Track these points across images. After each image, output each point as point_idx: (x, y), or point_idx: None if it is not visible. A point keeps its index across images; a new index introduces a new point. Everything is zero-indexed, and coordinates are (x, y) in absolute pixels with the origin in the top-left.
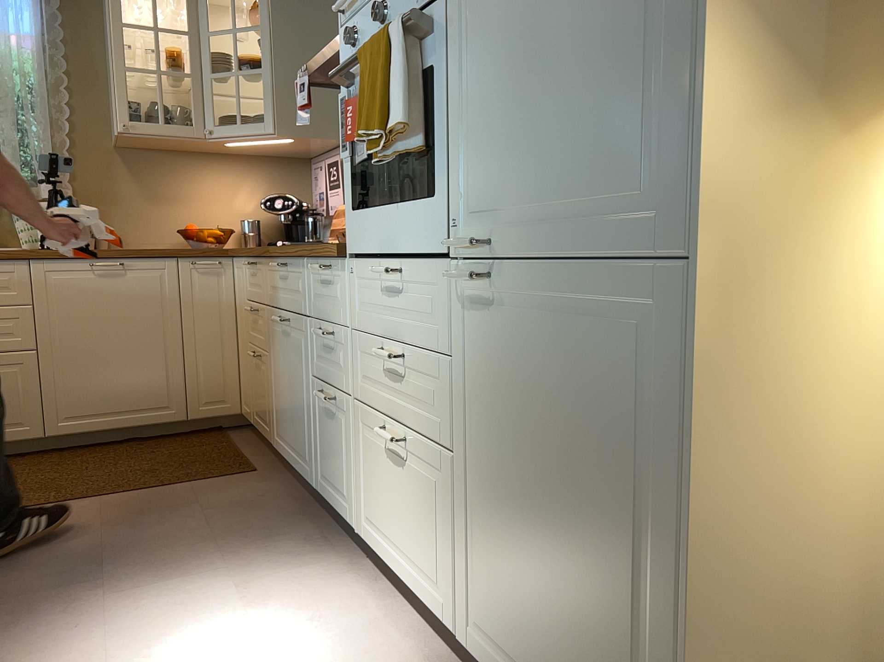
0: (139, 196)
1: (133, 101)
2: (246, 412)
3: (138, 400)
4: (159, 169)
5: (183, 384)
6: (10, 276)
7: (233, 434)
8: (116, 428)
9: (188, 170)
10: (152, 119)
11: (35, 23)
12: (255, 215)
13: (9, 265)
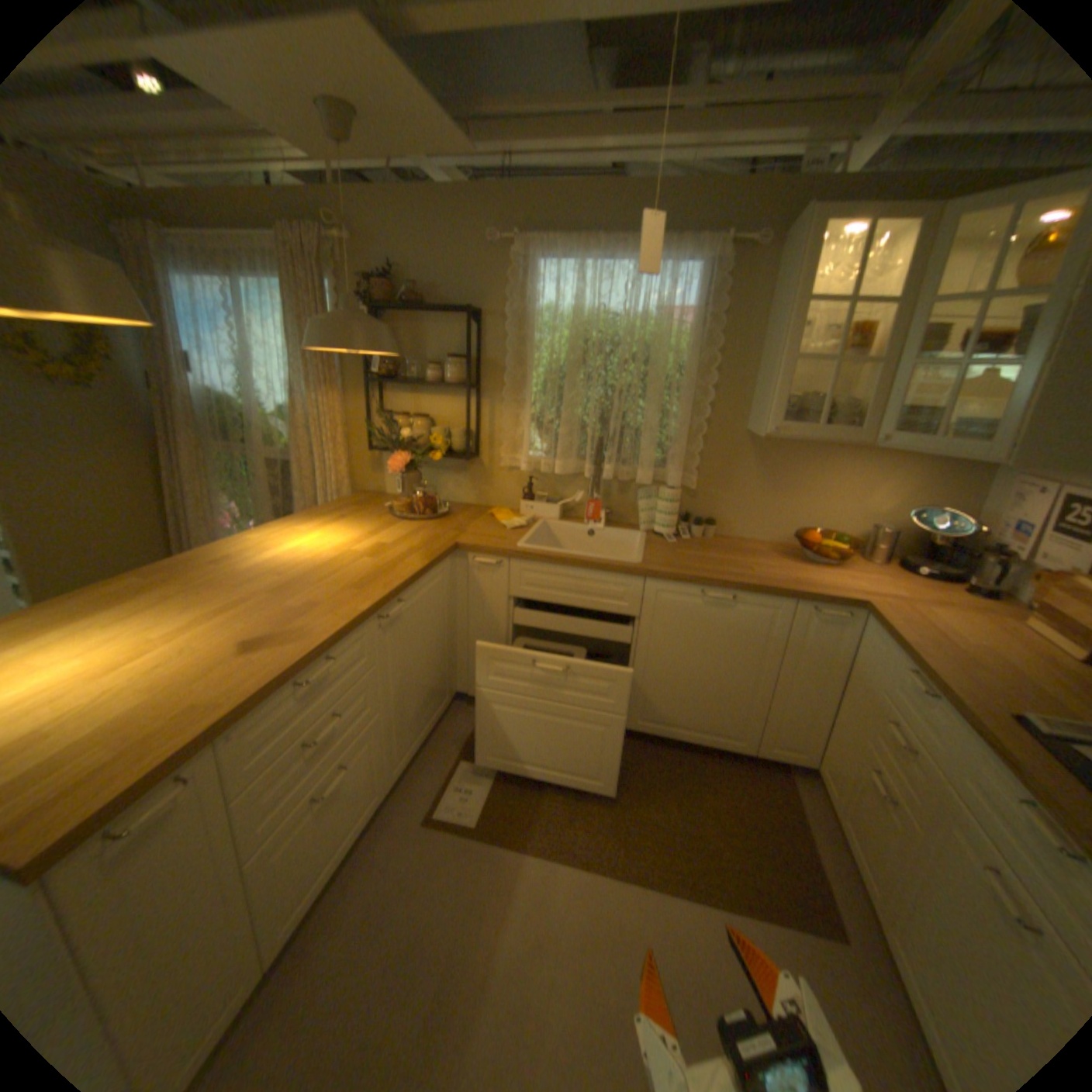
0: (760, 484)
1: (794, 395)
2: (829, 787)
3: (713, 725)
4: (789, 455)
5: (763, 726)
6: (625, 588)
7: (803, 792)
8: (686, 742)
9: (824, 459)
10: (809, 414)
11: (702, 295)
12: (893, 518)
13: (627, 578)
